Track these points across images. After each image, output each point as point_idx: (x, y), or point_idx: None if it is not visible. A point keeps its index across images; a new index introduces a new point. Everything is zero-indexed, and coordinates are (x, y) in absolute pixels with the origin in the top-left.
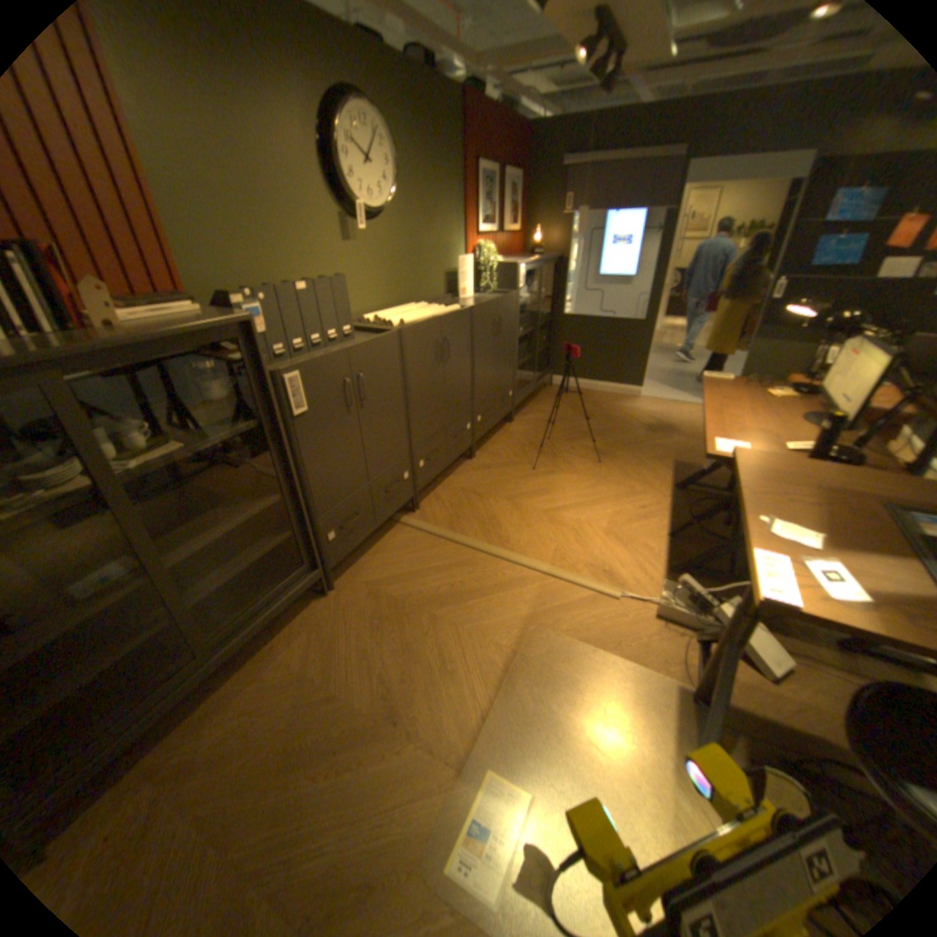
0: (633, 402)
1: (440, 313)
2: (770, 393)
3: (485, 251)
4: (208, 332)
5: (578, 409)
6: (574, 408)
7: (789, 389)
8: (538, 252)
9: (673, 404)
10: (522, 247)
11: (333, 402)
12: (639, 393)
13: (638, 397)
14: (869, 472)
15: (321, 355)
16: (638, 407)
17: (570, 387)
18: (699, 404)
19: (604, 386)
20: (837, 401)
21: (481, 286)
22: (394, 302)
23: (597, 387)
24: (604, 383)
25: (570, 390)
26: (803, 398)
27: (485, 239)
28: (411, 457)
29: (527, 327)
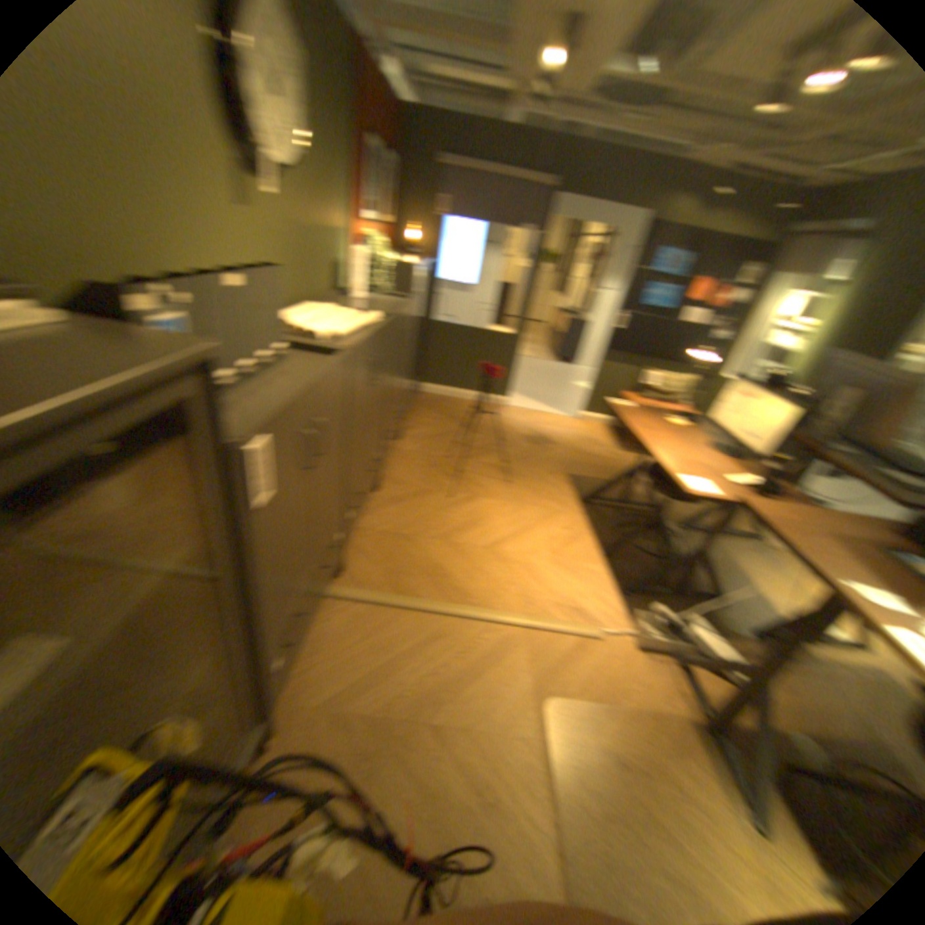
0: (506, 412)
1: (370, 321)
2: (673, 422)
3: (377, 243)
4: (148, 384)
5: (462, 421)
6: (458, 420)
7: (676, 417)
8: (412, 250)
9: (538, 415)
10: (395, 242)
11: (299, 467)
12: (509, 403)
13: (508, 407)
14: (794, 502)
15: (293, 399)
16: (513, 418)
17: (443, 395)
18: (557, 414)
19: (477, 395)
20: (741, 436)
21: (377, 284)
22: (295, 298)
23: (470, 396)
24: (476, 392)
25: (444, 399)
26: (694, 426)
27: (373, 227)
28: (348, 510)
29: (411, 333)
